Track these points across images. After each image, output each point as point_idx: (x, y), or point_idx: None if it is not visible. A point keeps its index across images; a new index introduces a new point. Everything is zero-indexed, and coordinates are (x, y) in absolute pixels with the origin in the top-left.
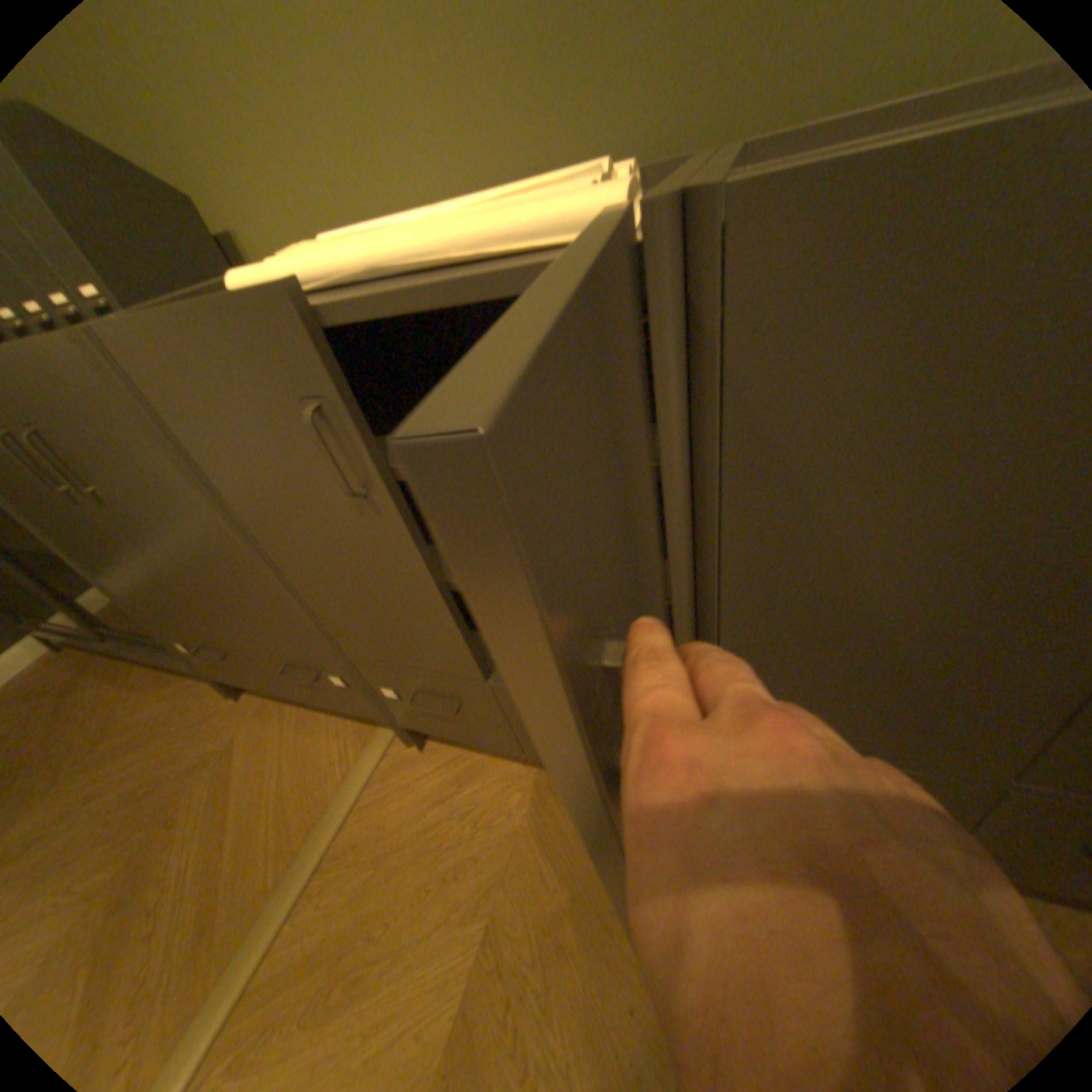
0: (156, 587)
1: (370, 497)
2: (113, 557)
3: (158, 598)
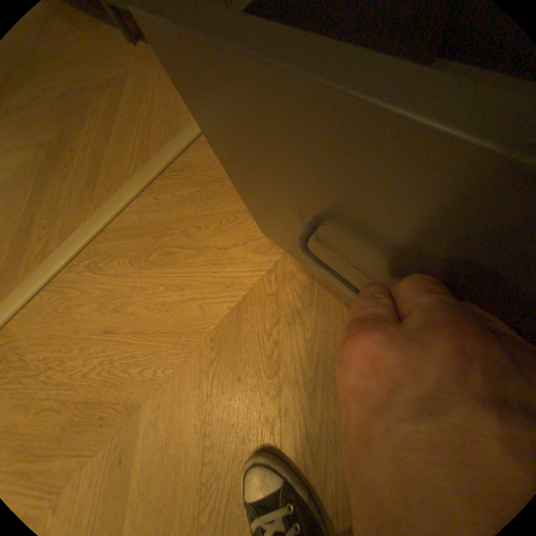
0: None
1: None
2: None
3: None
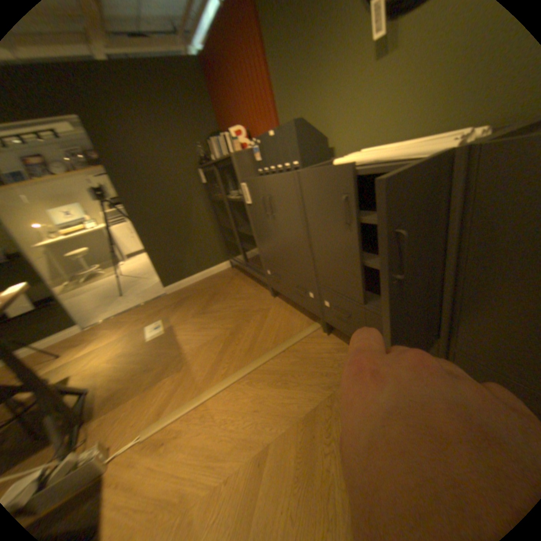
0: (273, 248)
1: (351, 225)
2: (267, 236)
3: (272, 252)
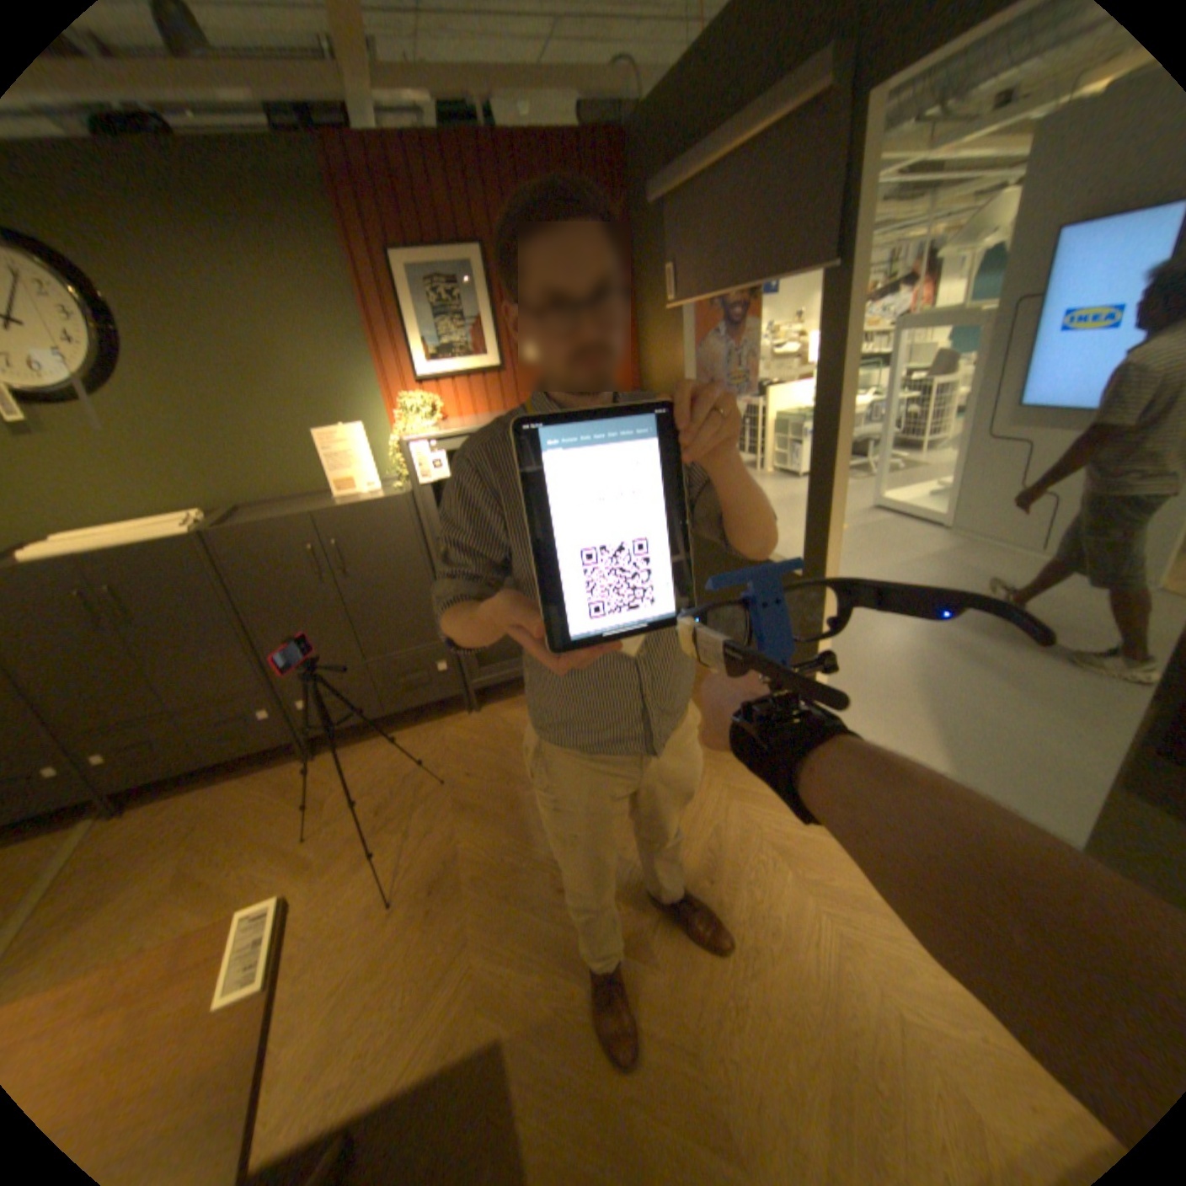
0: None
1: (99, 622)
2: None
3: None
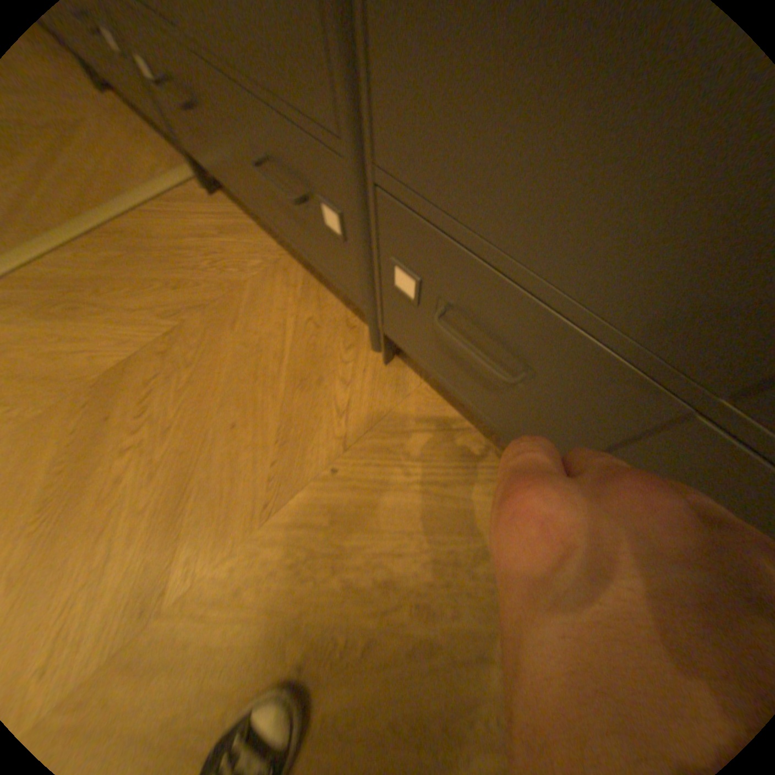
0: None
1: None
2: None
3: None
